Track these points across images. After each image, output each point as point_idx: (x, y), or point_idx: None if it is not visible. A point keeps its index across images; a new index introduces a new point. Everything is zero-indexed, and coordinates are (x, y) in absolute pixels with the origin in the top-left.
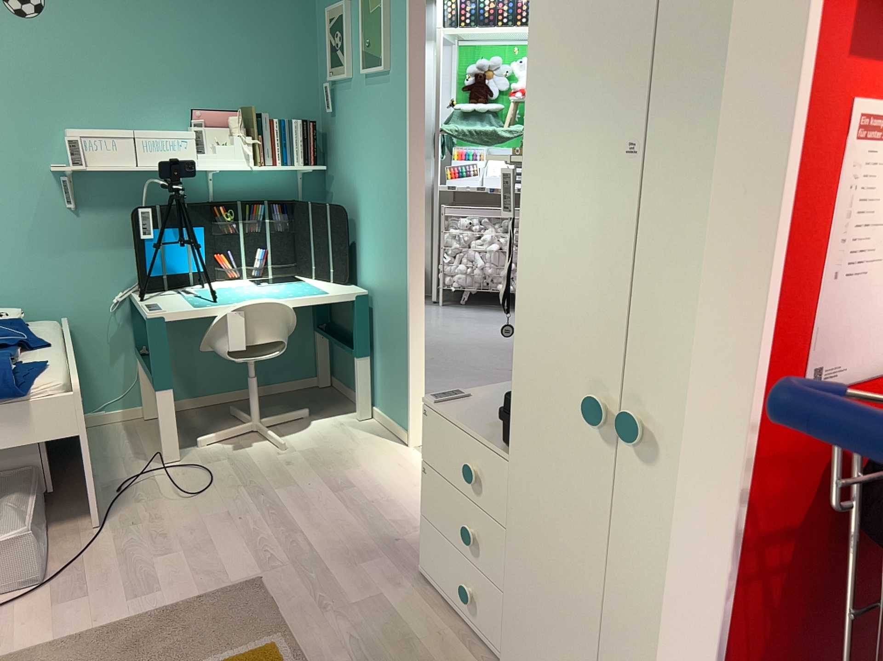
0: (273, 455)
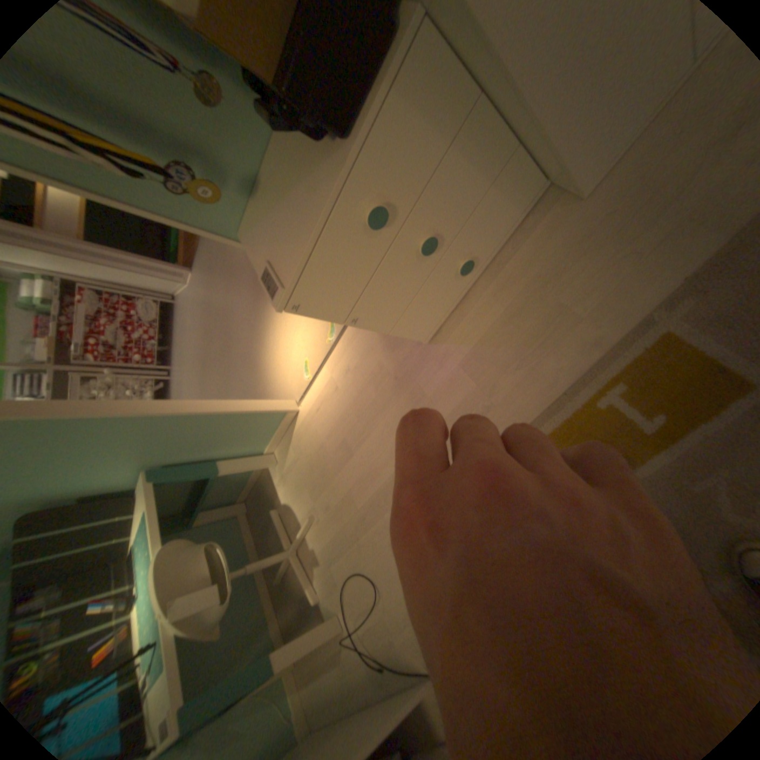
0: (320, 522)
